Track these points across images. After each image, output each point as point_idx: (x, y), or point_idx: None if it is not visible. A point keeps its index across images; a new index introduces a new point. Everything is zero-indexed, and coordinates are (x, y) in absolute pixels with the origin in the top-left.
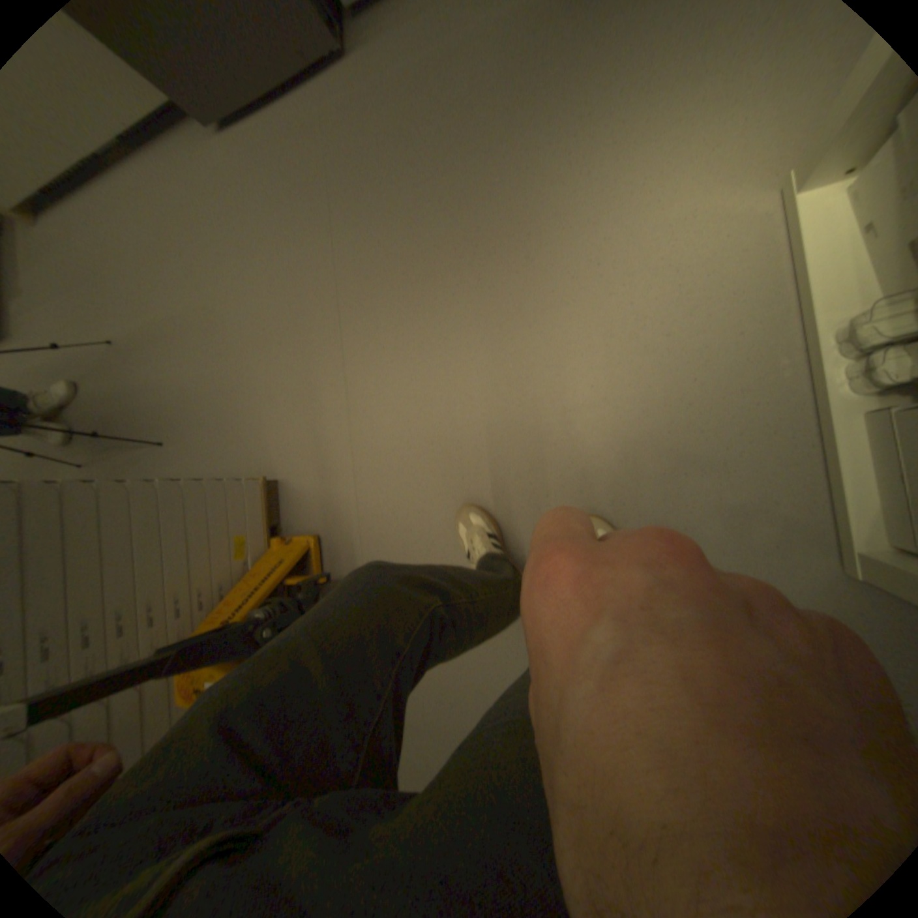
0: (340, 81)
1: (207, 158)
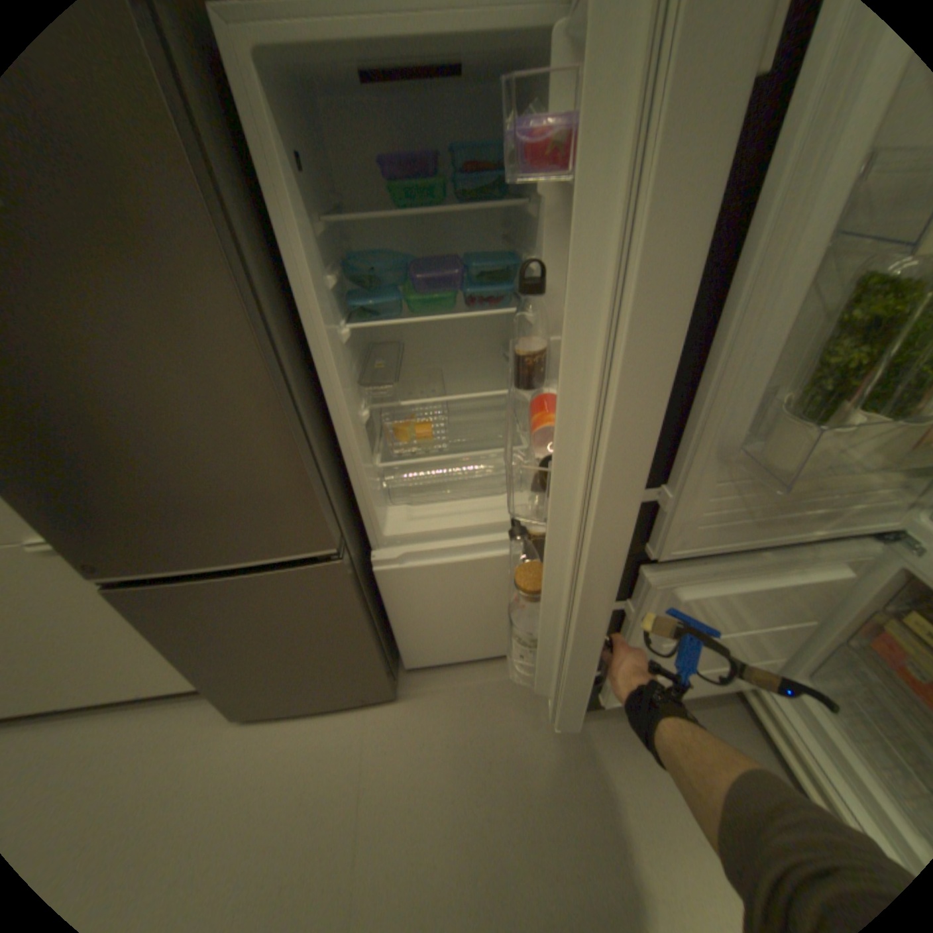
0: (386, 725)
1: (211, 750)
